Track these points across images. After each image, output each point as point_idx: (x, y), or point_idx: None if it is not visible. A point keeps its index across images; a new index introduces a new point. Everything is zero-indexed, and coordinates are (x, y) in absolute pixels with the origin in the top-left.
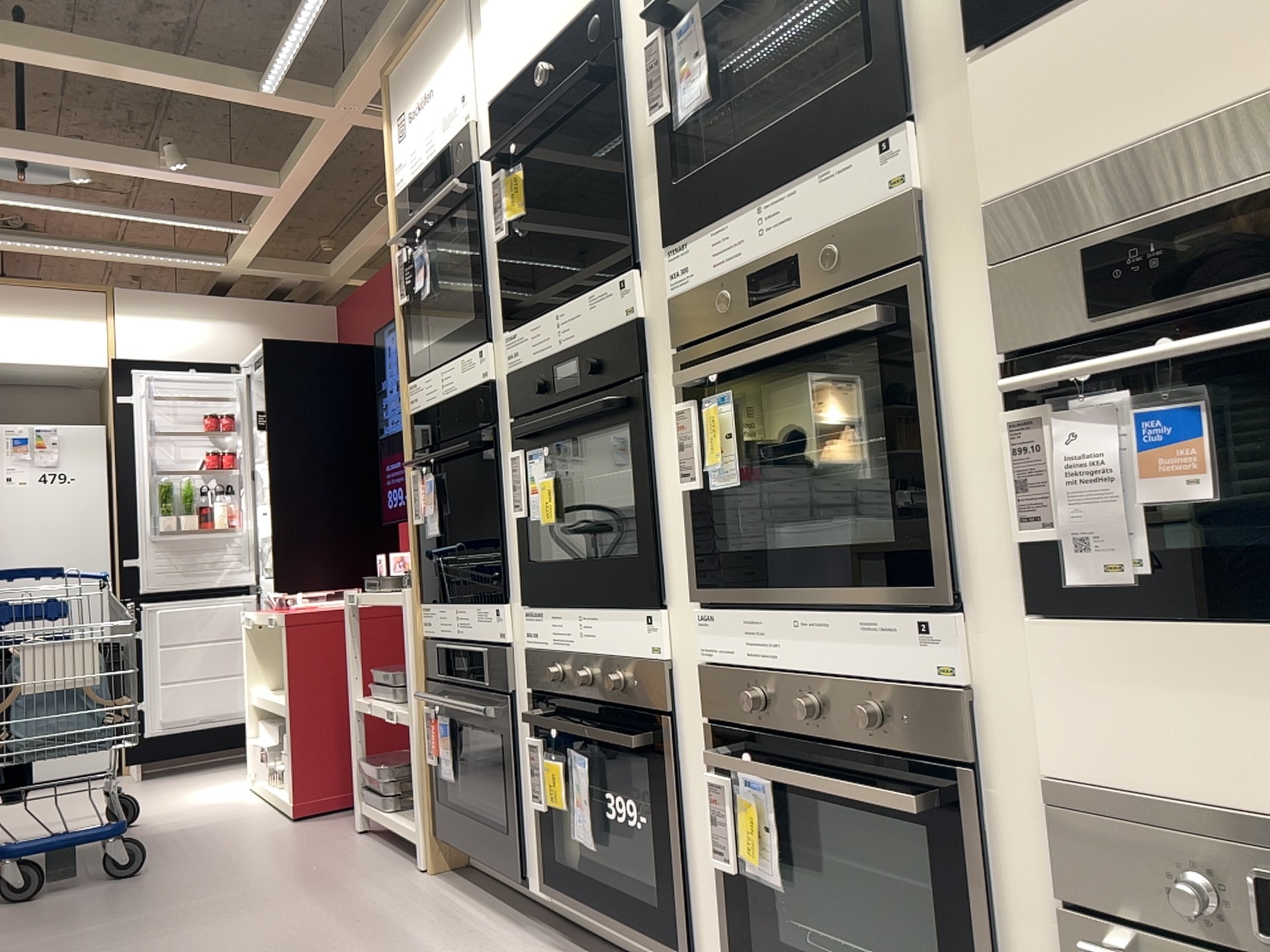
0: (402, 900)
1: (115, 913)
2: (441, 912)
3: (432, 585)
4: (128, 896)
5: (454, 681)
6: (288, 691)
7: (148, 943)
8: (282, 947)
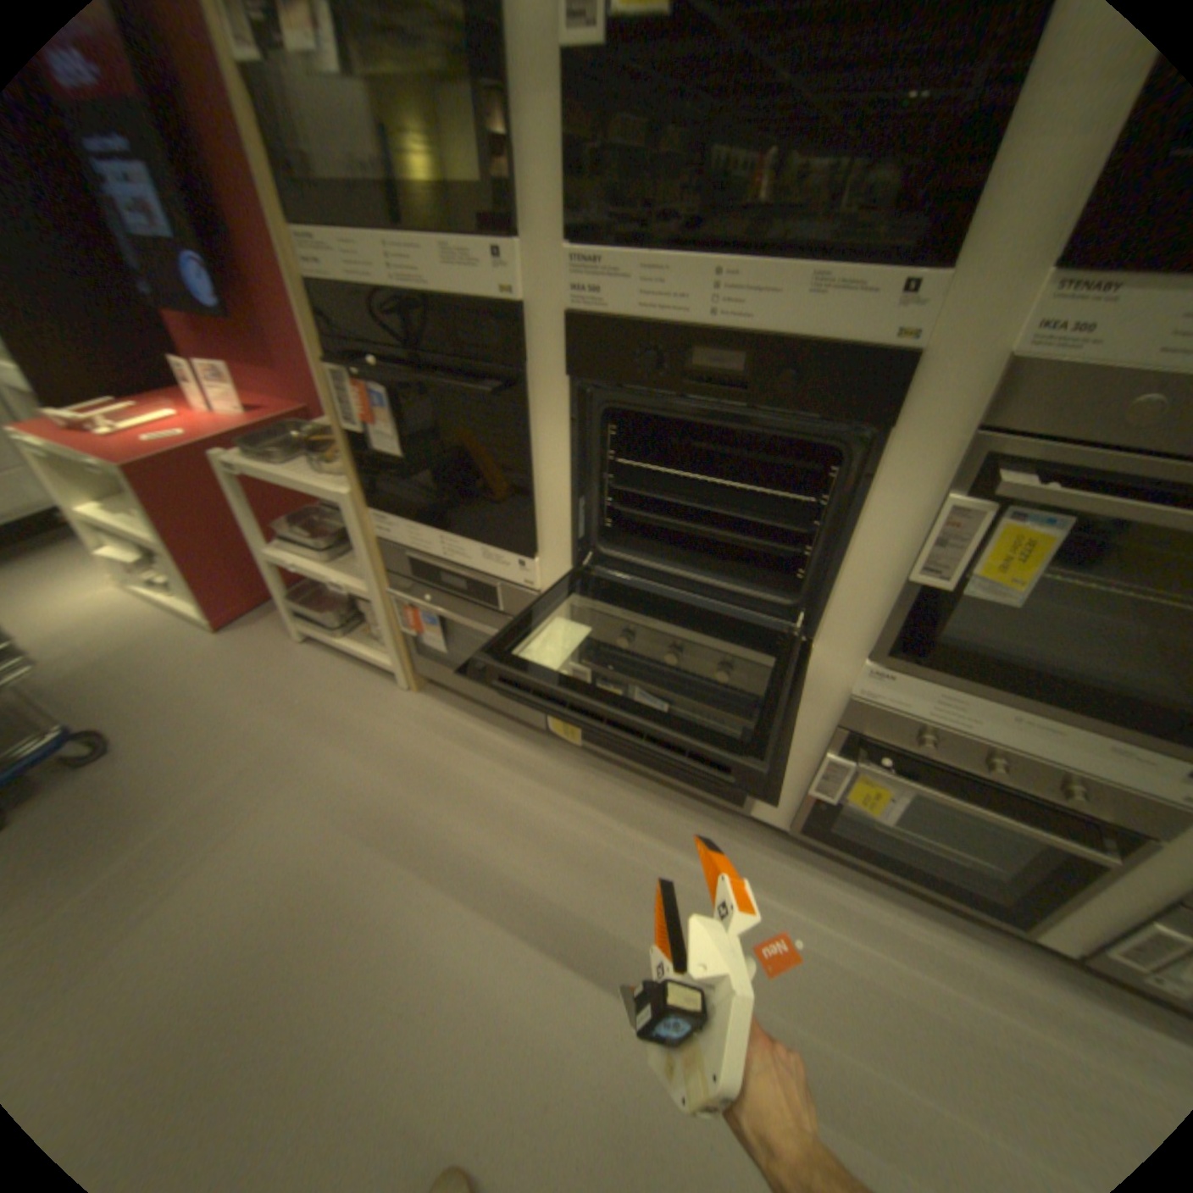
0: (421, 733)
1: (141, 821)
2: (467, 742)
3: (382, 491)
4: (132, 790)
5: (438, 585)
6: (149, 526)
7: (223, 857)
8: (367, 825)
